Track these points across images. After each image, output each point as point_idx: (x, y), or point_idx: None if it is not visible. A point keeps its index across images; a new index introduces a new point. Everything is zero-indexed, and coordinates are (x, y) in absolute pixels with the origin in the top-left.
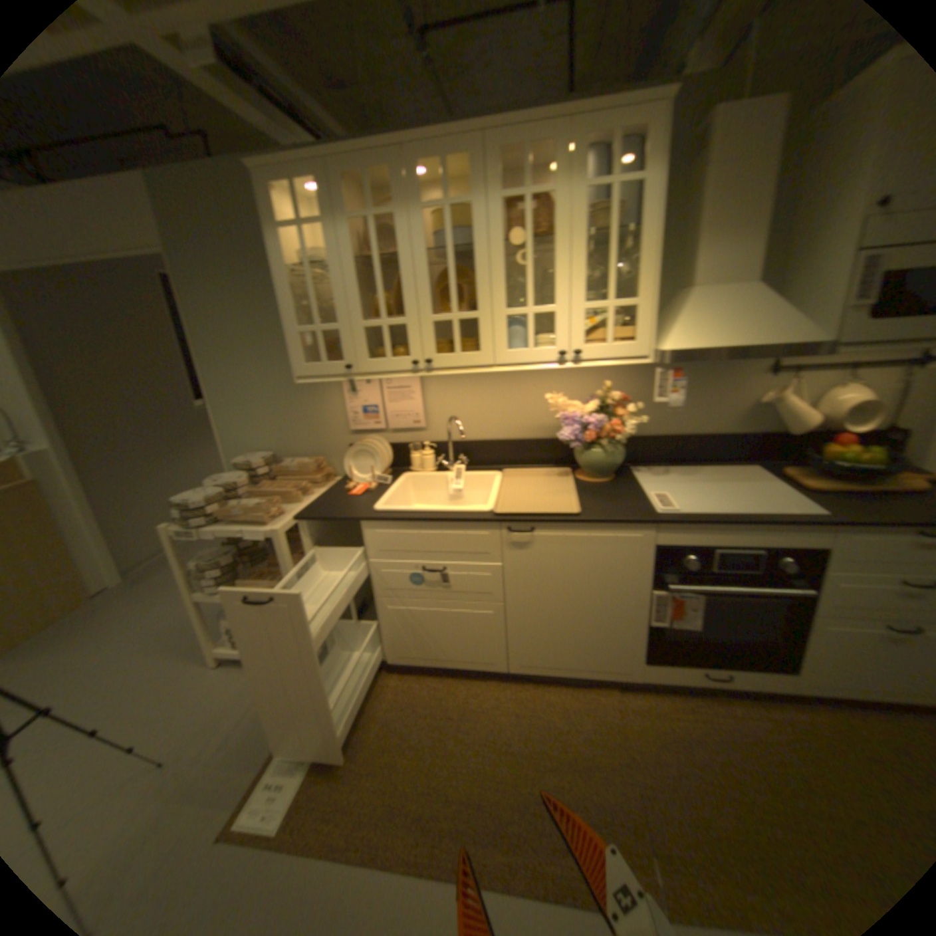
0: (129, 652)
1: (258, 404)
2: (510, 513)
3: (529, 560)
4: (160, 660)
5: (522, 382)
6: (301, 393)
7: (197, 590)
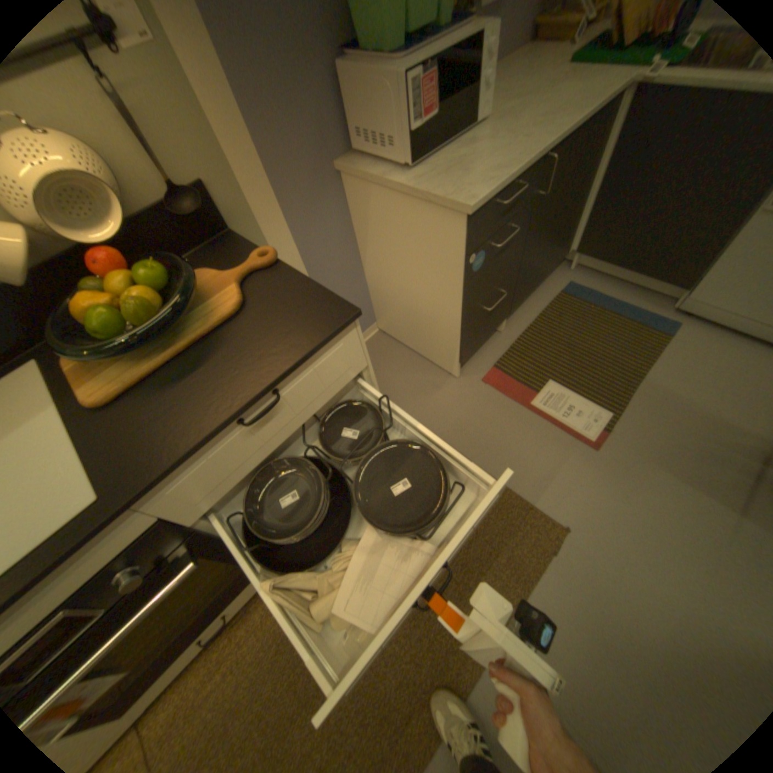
0: None
1: None
2: None
3: None
4: None
5: None
6: None
7: None
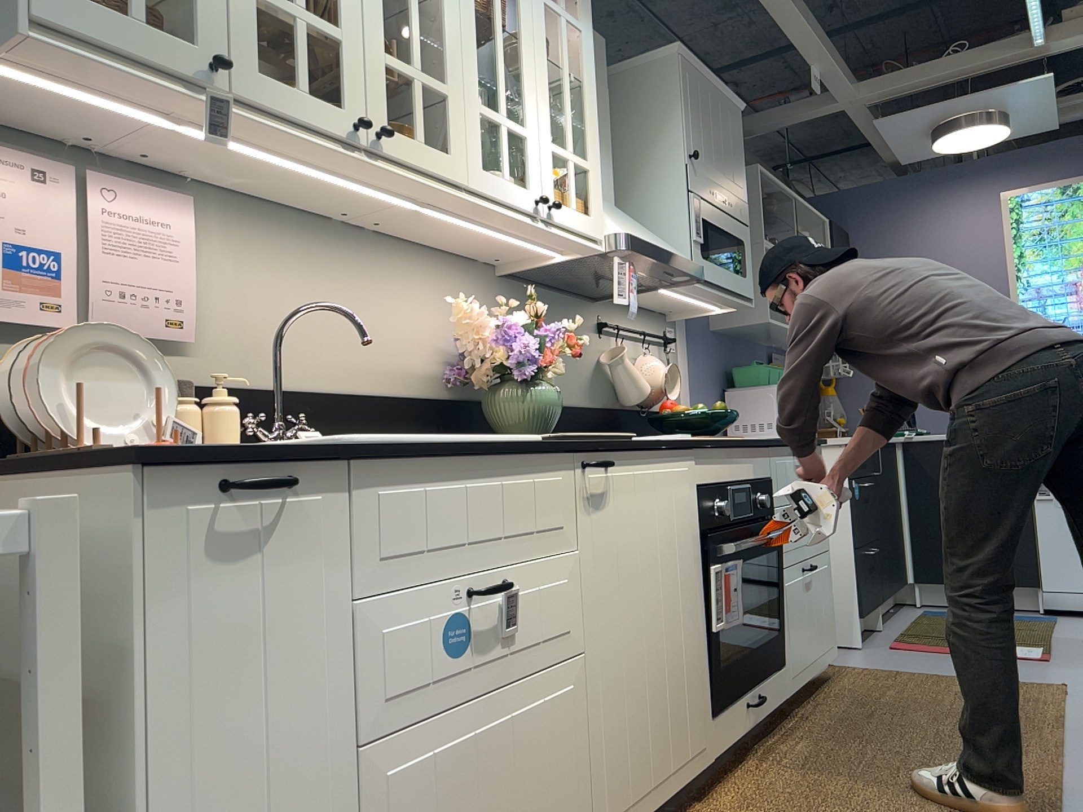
0: None
1: None
2: (571, 440)
3: (605, 532)
4: None
5: (374, 278)
6: None
7: None
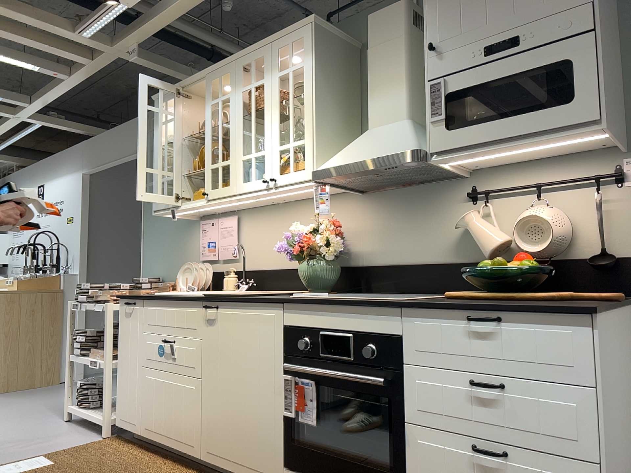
0: (42, 405)
1: (161, 243)
2: (210, 295)
3: (213, 335)
4: (49, 411)
5: (293, 220)
6: (181, 234)
7: (74, 353)
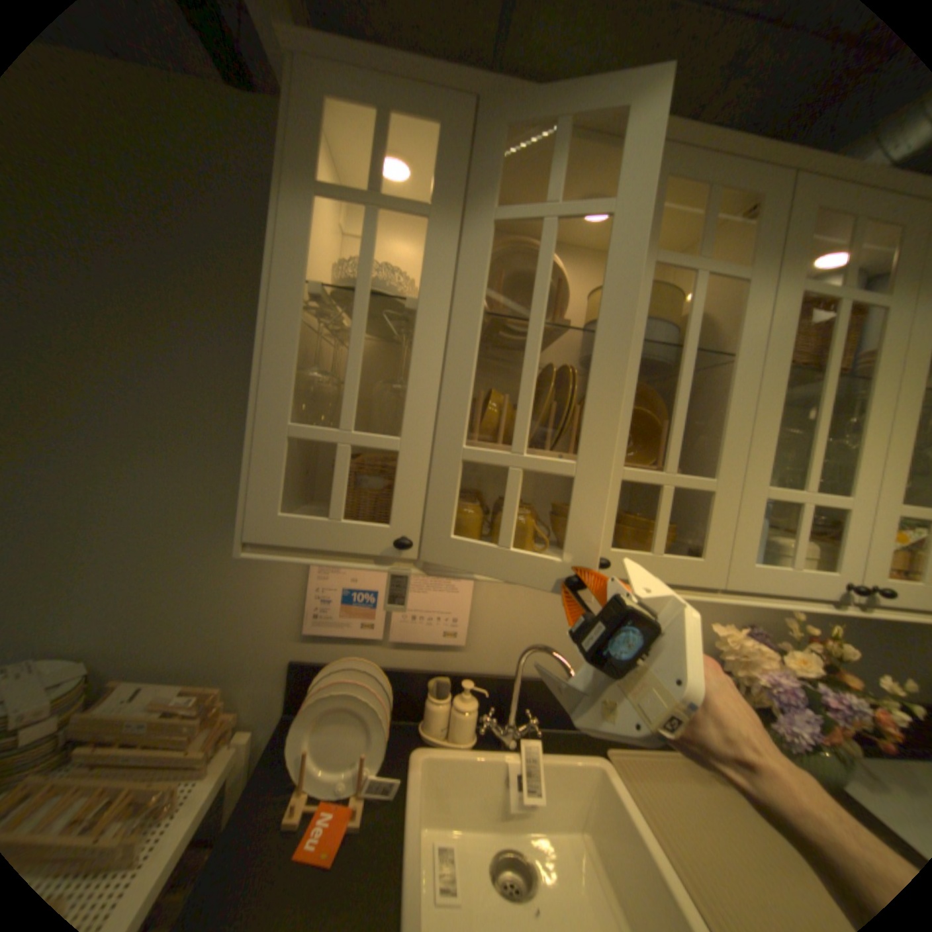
0: None
1: (82, 547)
2: None
3: None
4: None
5: None
6: (203, 539)
7: None
